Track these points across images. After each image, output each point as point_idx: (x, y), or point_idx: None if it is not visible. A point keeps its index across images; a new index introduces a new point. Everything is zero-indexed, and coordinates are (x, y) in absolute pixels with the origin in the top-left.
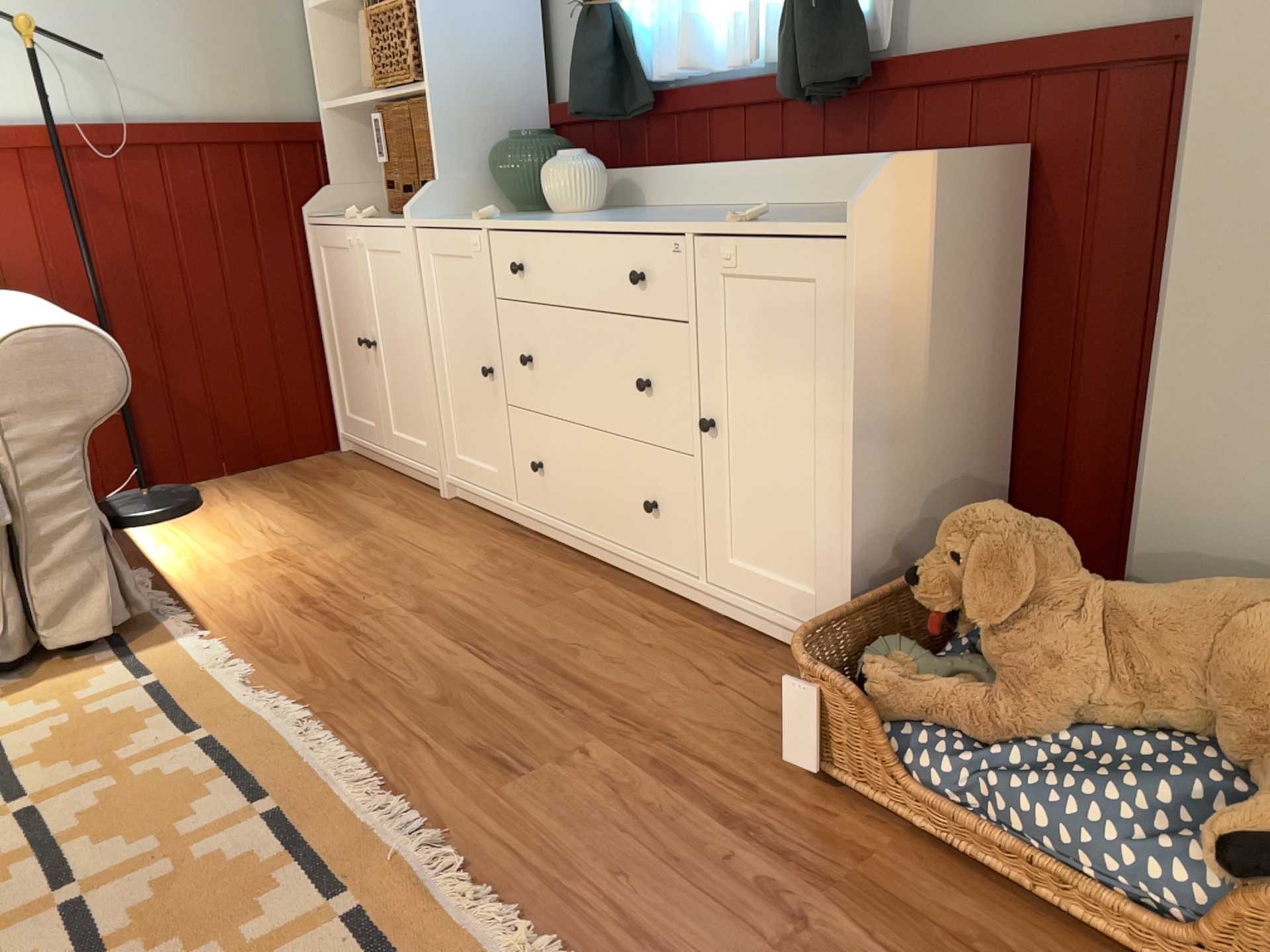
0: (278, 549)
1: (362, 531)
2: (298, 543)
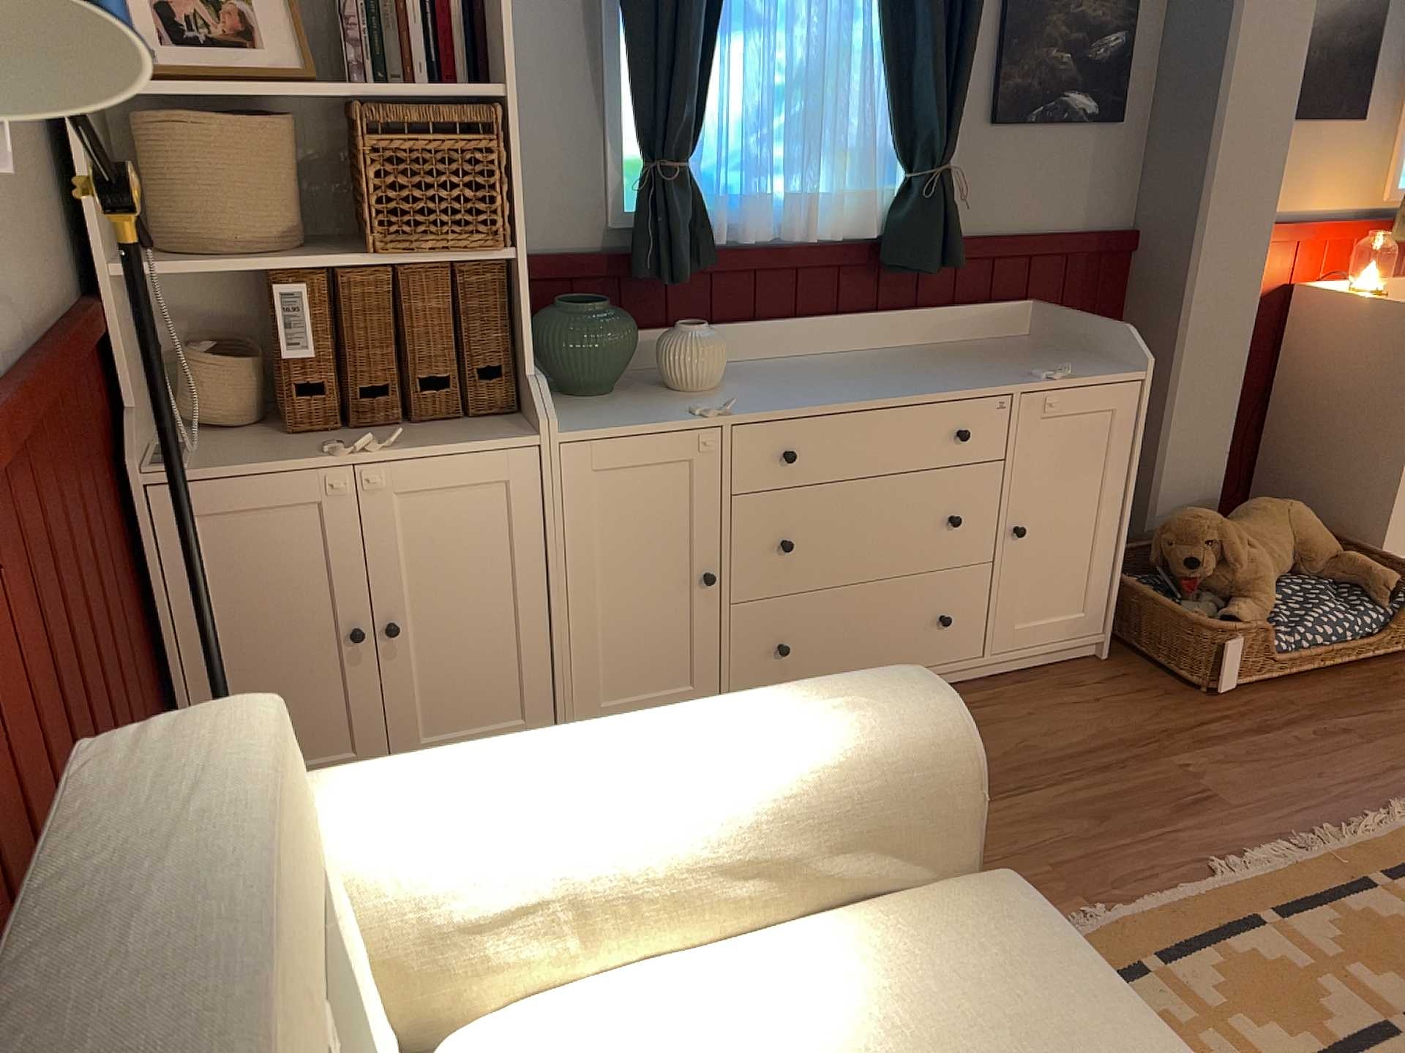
0: None
1: None
2: None
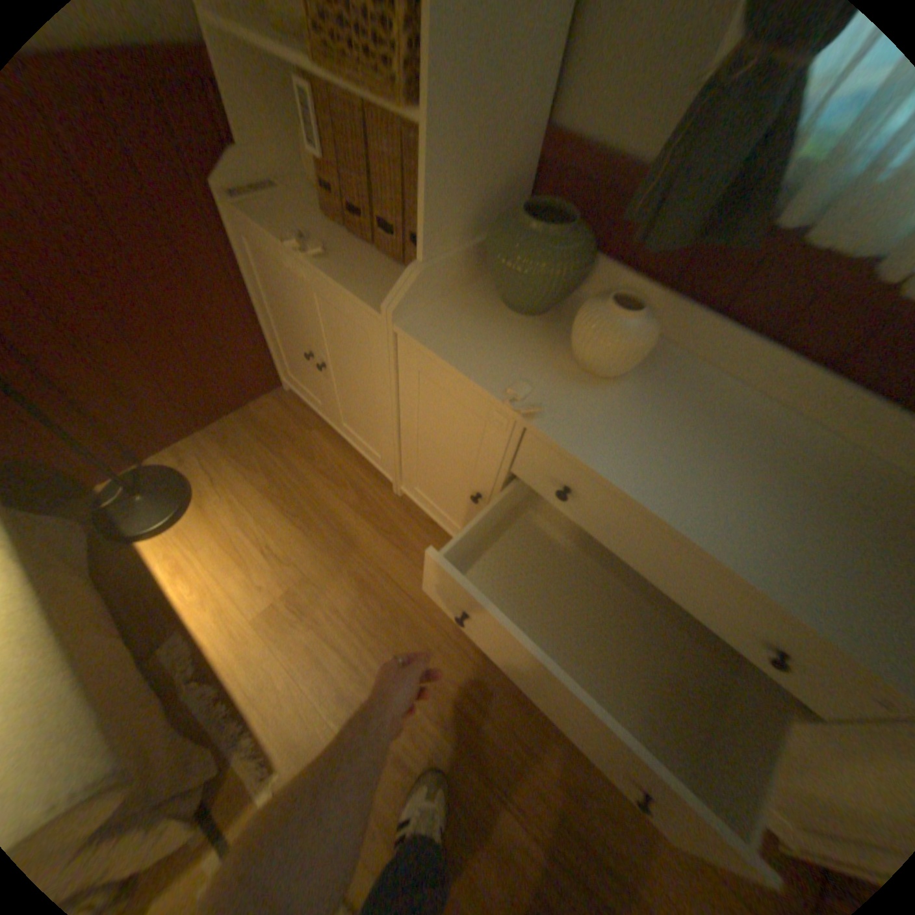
0: (287, 592)
1: (349, 556)
2: (301, 580)
